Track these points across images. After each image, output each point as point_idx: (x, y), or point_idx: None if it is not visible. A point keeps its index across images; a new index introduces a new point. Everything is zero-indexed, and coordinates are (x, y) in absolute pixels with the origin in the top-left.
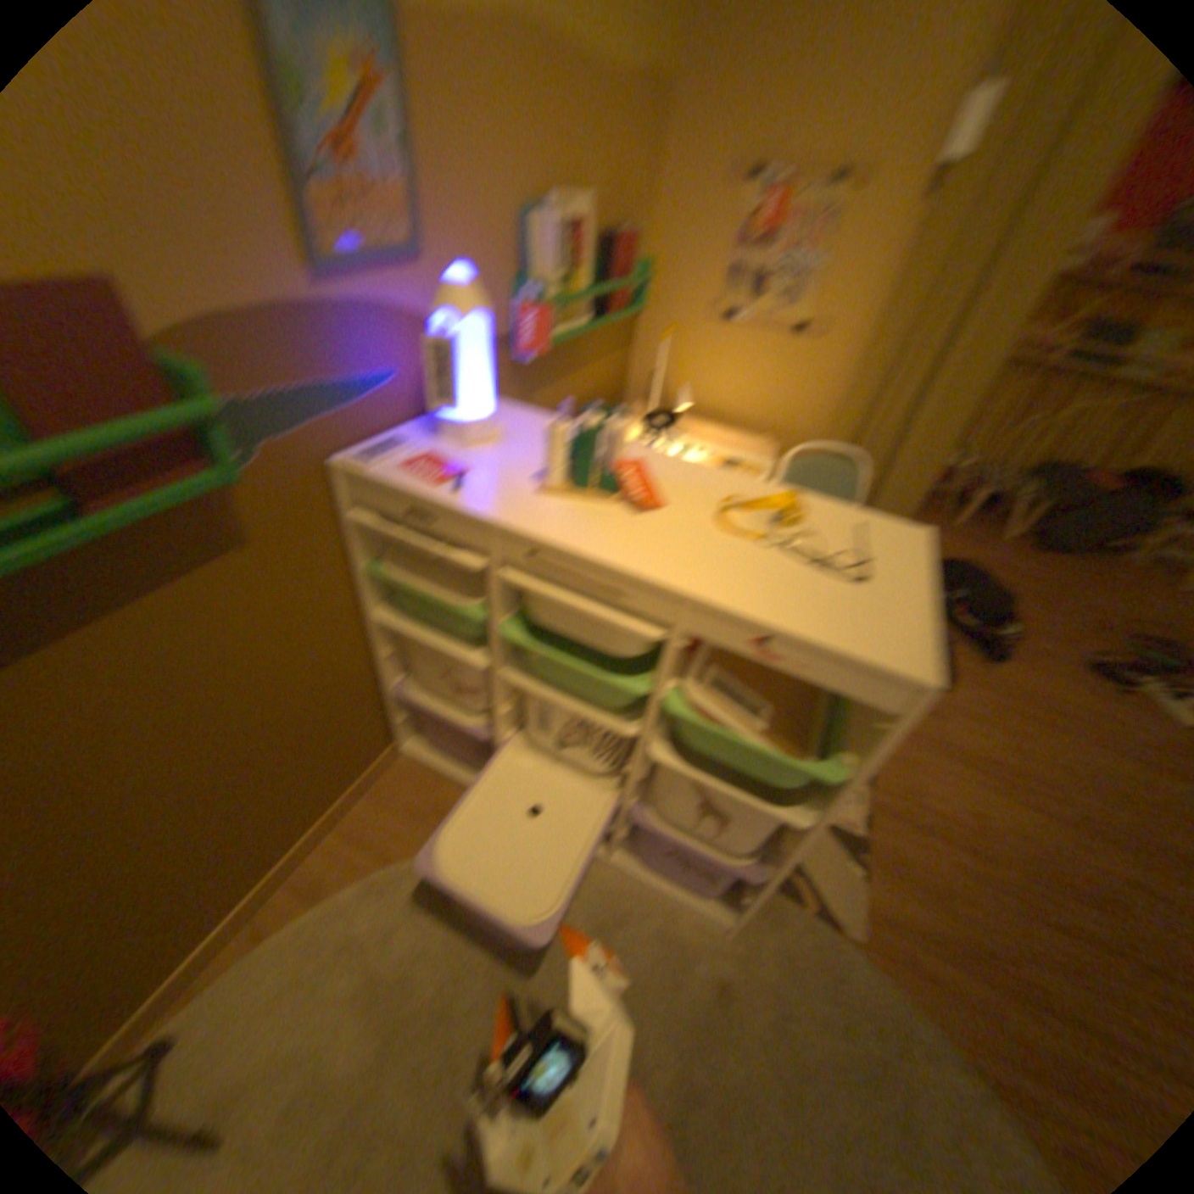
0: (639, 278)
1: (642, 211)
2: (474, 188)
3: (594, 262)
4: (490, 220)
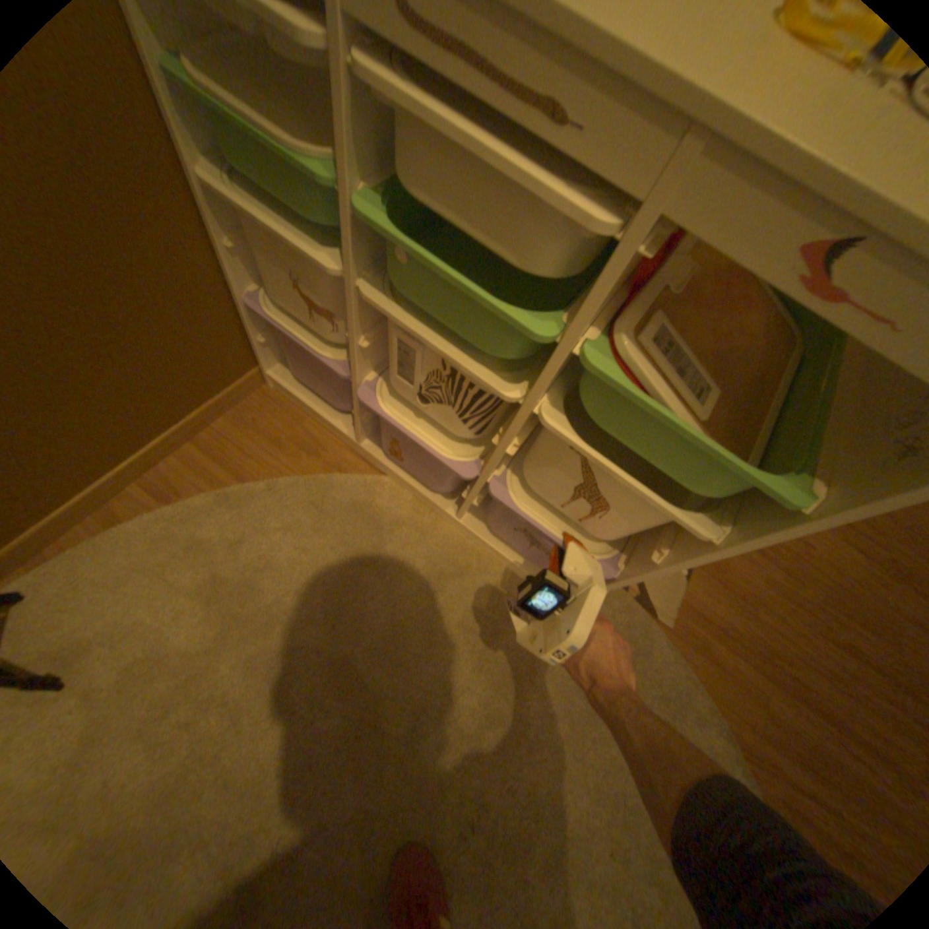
0: None
1: None
2: None
3: None
4: None
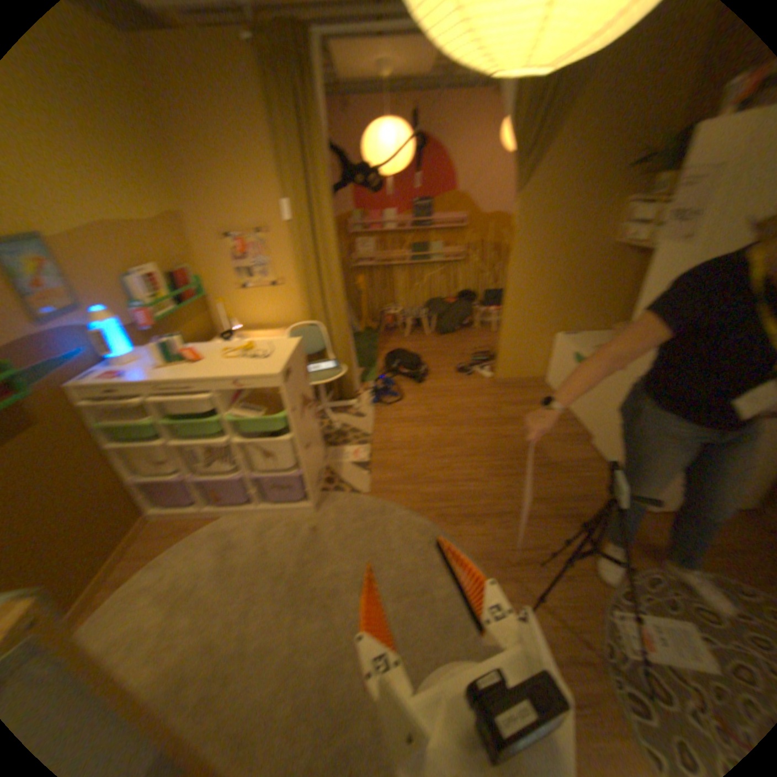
0: (194, 286)
1: (187, 260)
2: (97, 280)
3: (167, 287)
4: (108, 288)
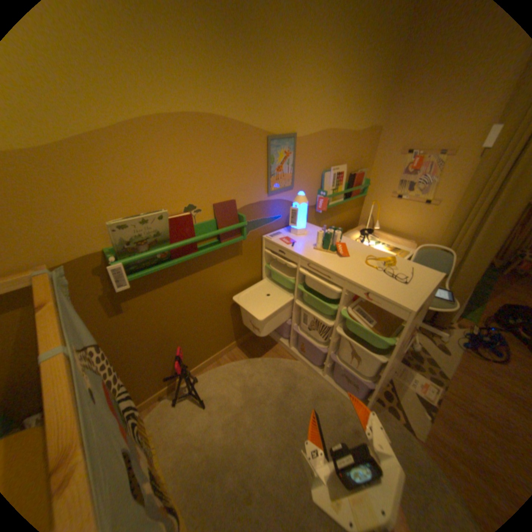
0: (361, 187)
1: (366, 165)
2: (307, 172)
3: (344, 184)
4: (311, 178)
